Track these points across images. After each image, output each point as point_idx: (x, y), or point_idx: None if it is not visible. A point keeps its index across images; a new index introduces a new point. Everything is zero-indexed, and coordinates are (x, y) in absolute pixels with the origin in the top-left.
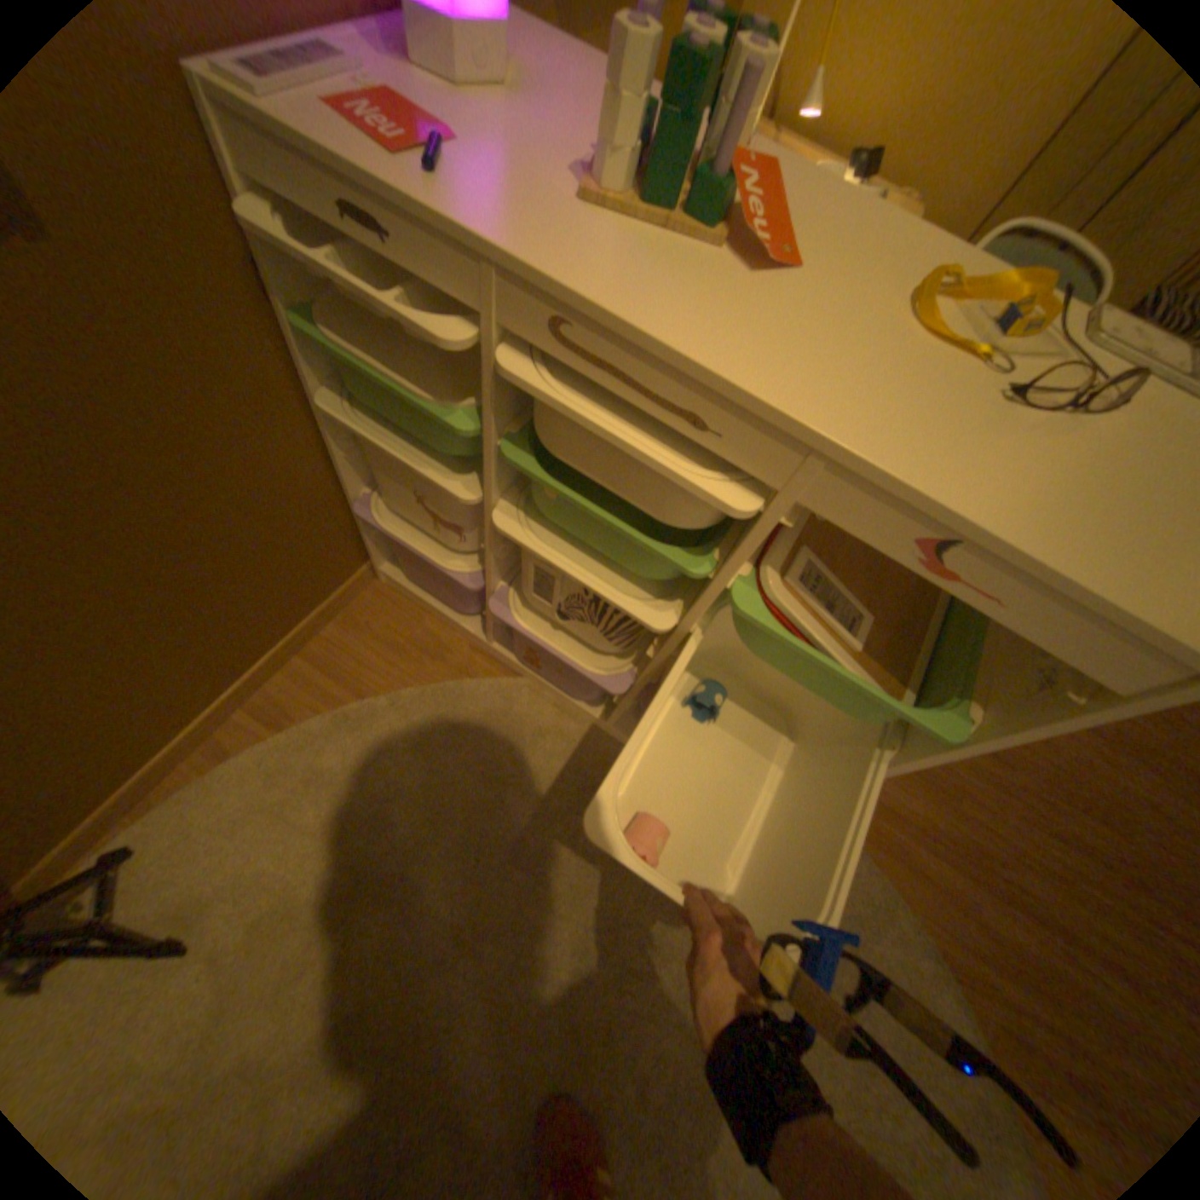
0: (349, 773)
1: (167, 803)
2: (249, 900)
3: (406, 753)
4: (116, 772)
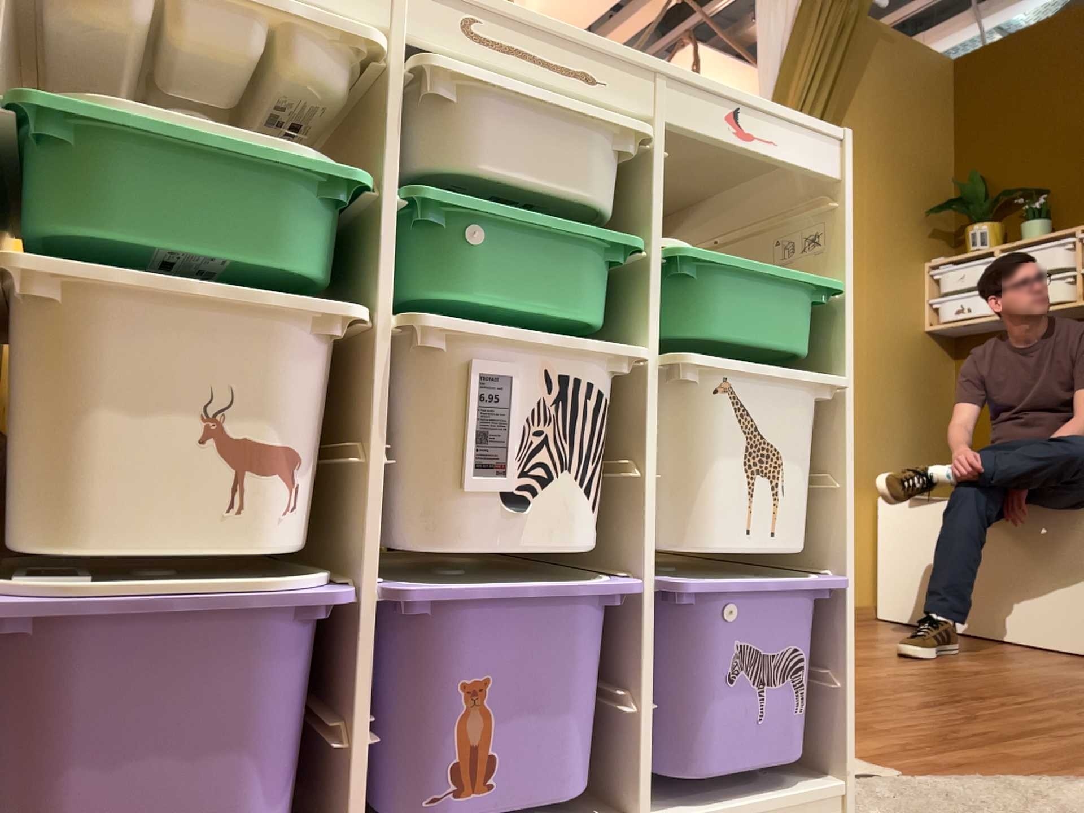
0: None
1: None
2: None
3: None
4: None
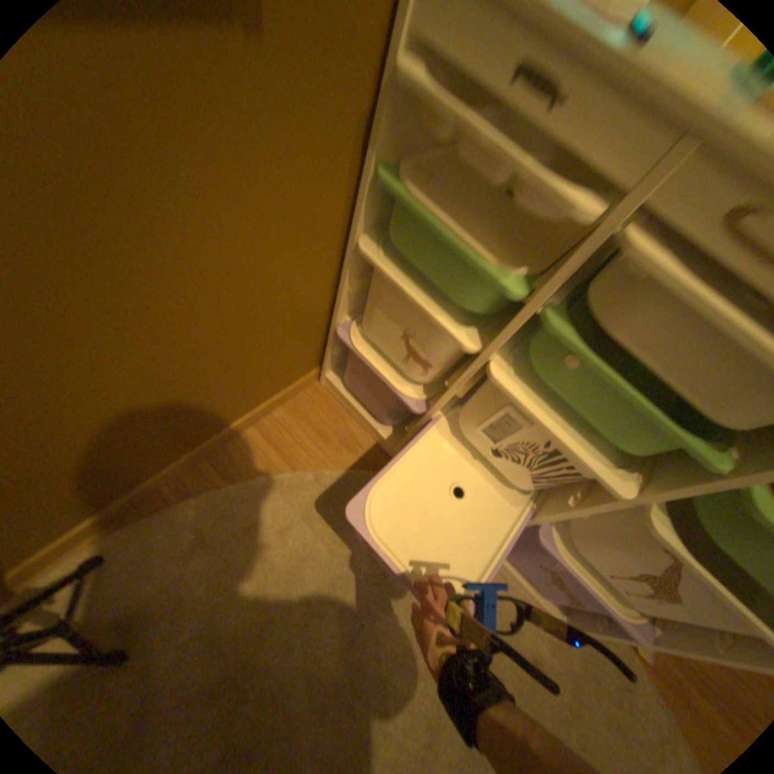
0: (277, 528)
1: (137, 522)
2: (184, 621)
3: (321, 521)
4: (110, 493)
